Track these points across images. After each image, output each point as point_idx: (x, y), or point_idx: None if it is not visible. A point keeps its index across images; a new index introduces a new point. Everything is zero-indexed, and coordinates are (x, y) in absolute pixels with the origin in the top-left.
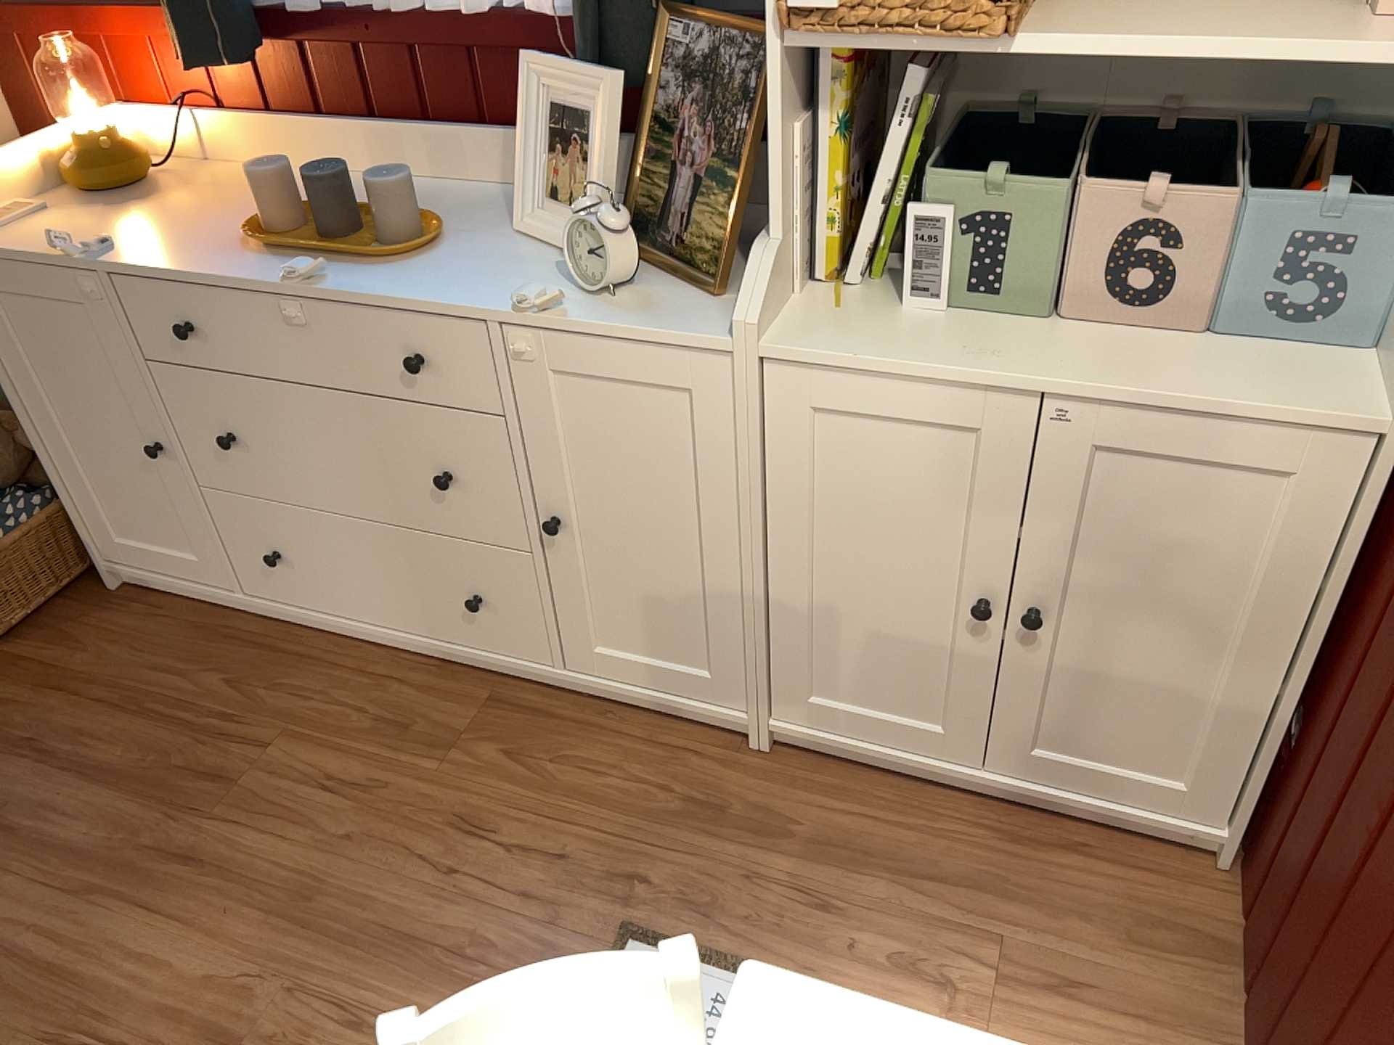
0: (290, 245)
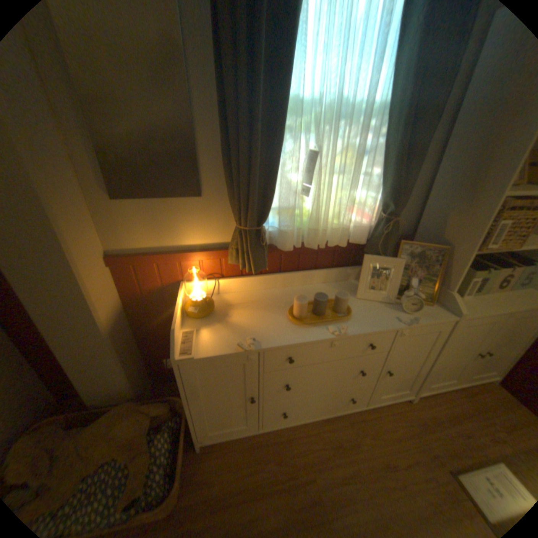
0: (319, 323)
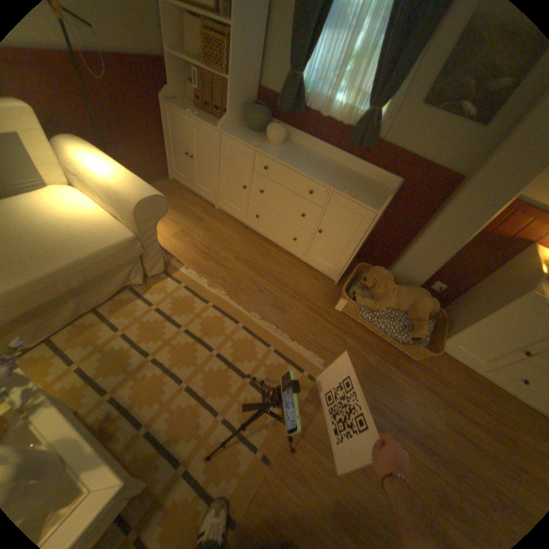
0: None
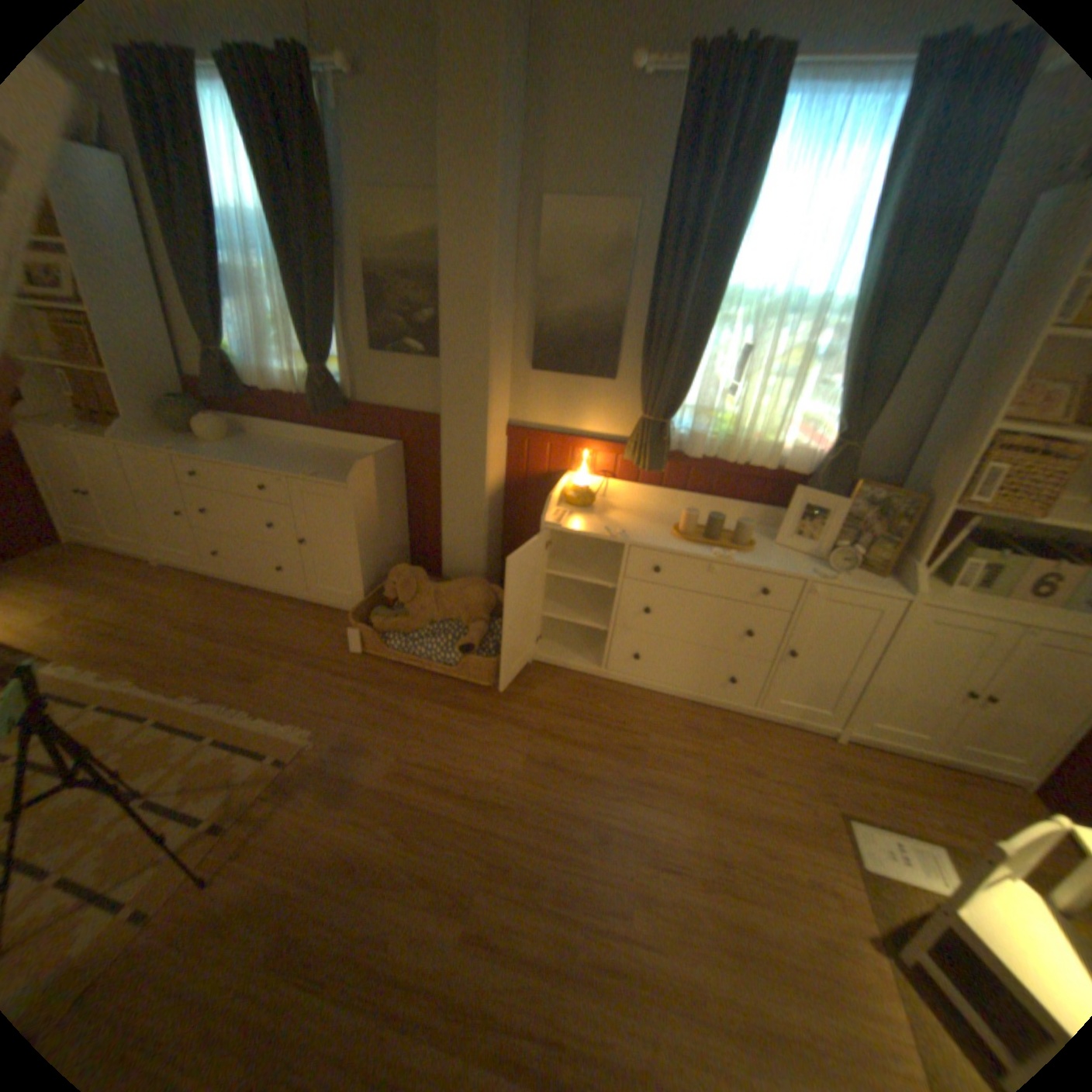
0: (703, 544)
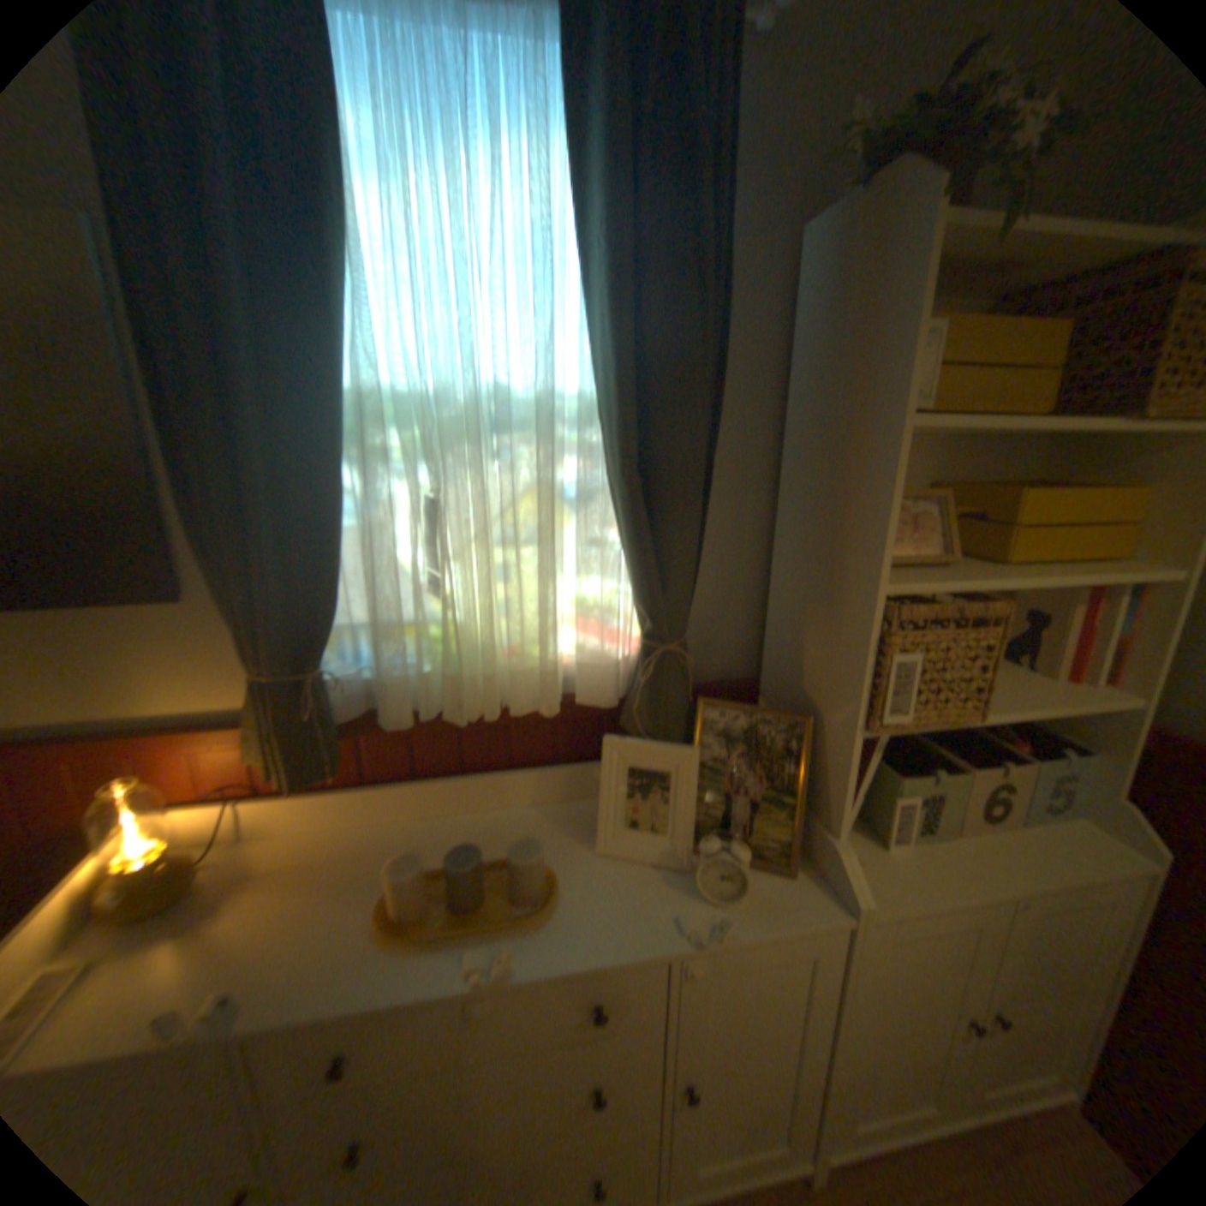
0: (444, 942)
